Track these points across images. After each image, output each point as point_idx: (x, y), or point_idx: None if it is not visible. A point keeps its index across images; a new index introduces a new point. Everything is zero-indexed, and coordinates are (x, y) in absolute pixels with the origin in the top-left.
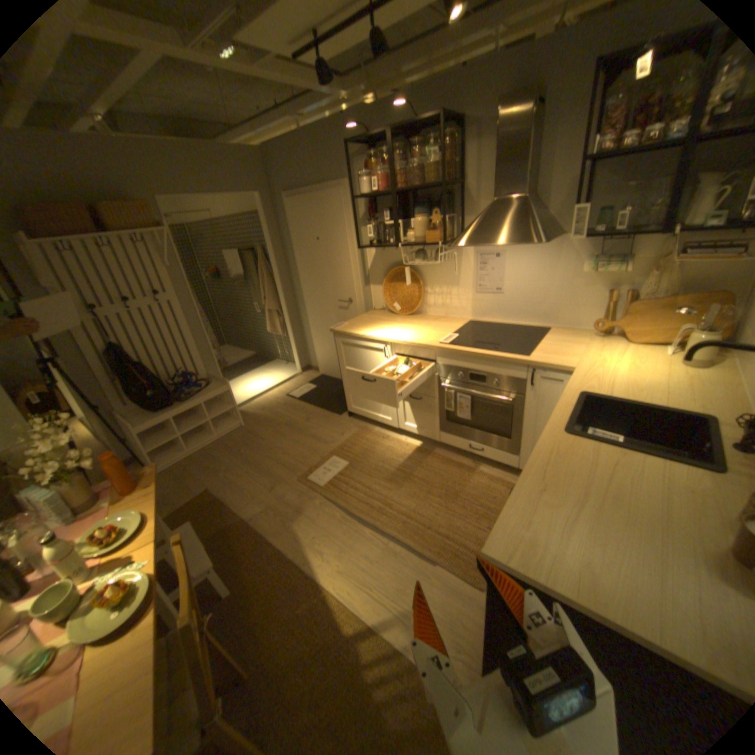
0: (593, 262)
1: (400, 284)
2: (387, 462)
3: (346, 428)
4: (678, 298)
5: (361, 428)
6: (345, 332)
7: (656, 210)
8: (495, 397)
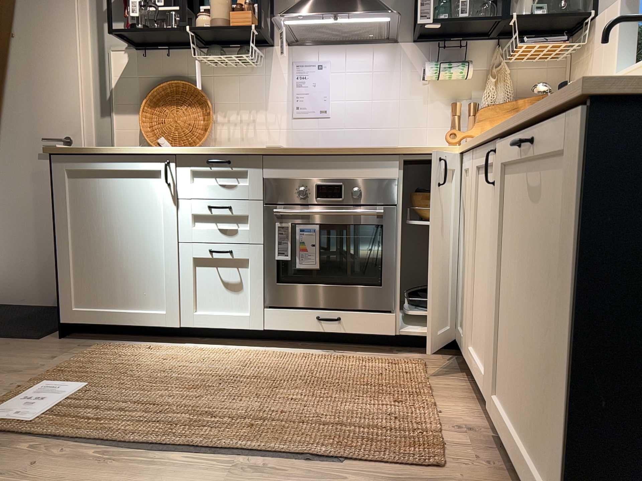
0: (431, 70)
1: (171, 108)
2: (176, 373)
3: (61, 351)
4: (517, 103)
5: (97, 345)
6: (81, 148)
7: (488, 5)
8: (361, 213)
